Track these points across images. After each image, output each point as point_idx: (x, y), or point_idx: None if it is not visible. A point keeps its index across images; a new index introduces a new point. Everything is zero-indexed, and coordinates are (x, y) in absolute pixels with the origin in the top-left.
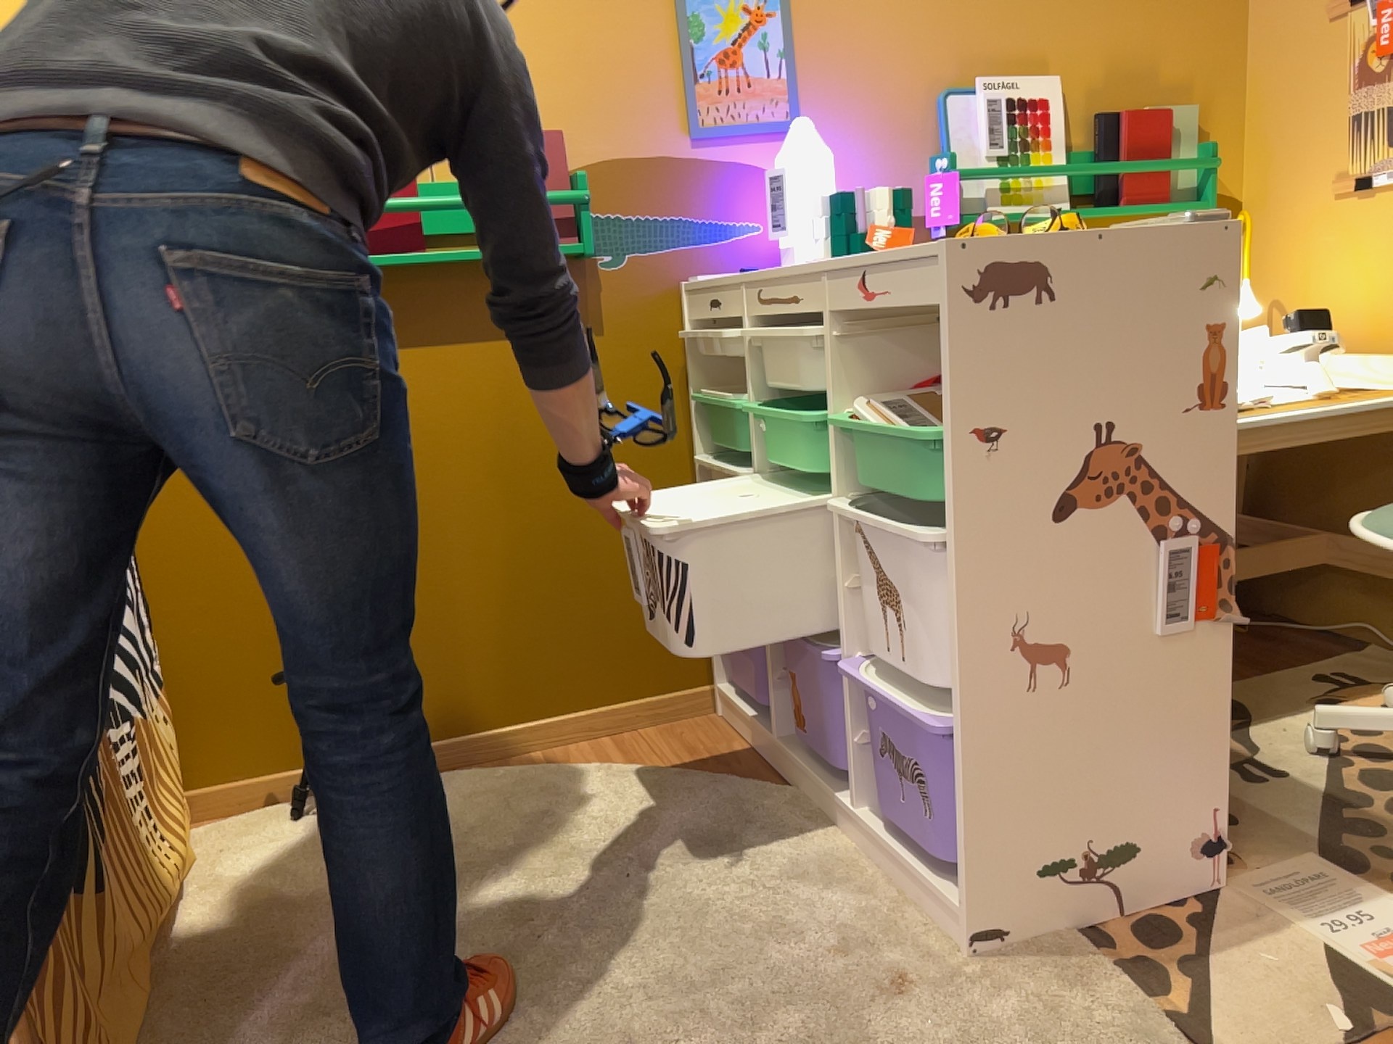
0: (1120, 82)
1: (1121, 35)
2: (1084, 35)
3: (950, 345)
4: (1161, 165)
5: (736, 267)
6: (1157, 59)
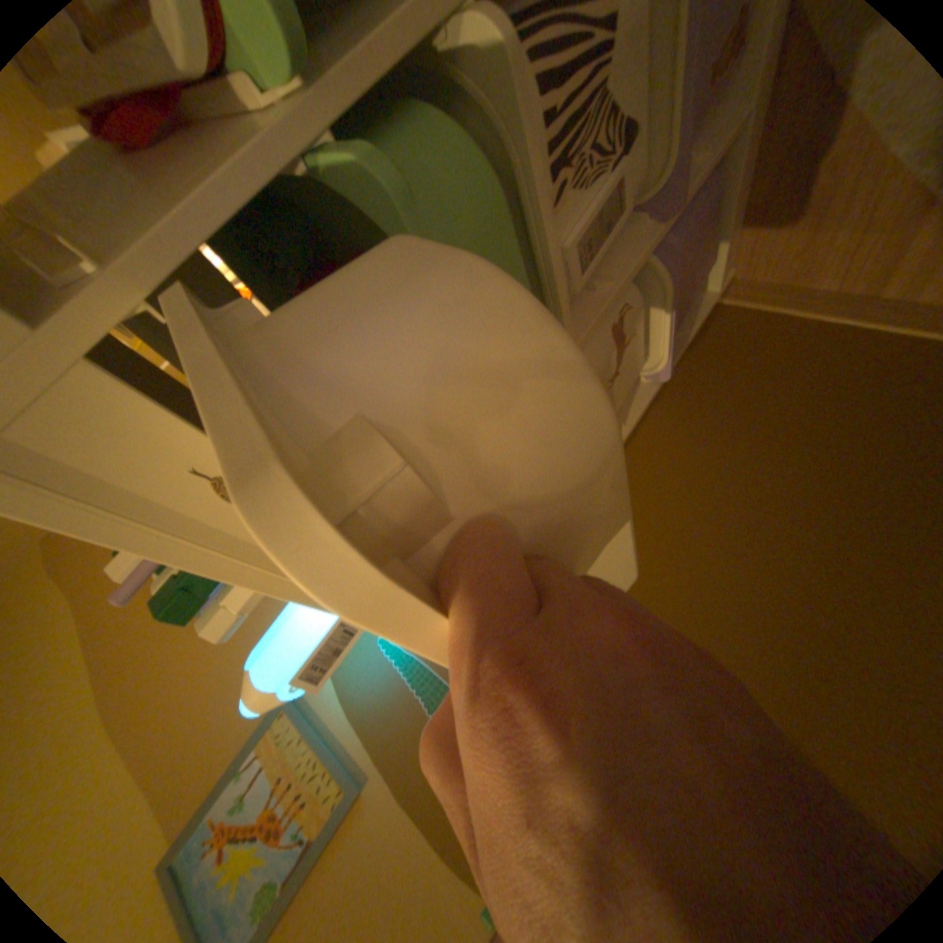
0: None
1: None
2: None
3: None
4: None
5: None
6: None
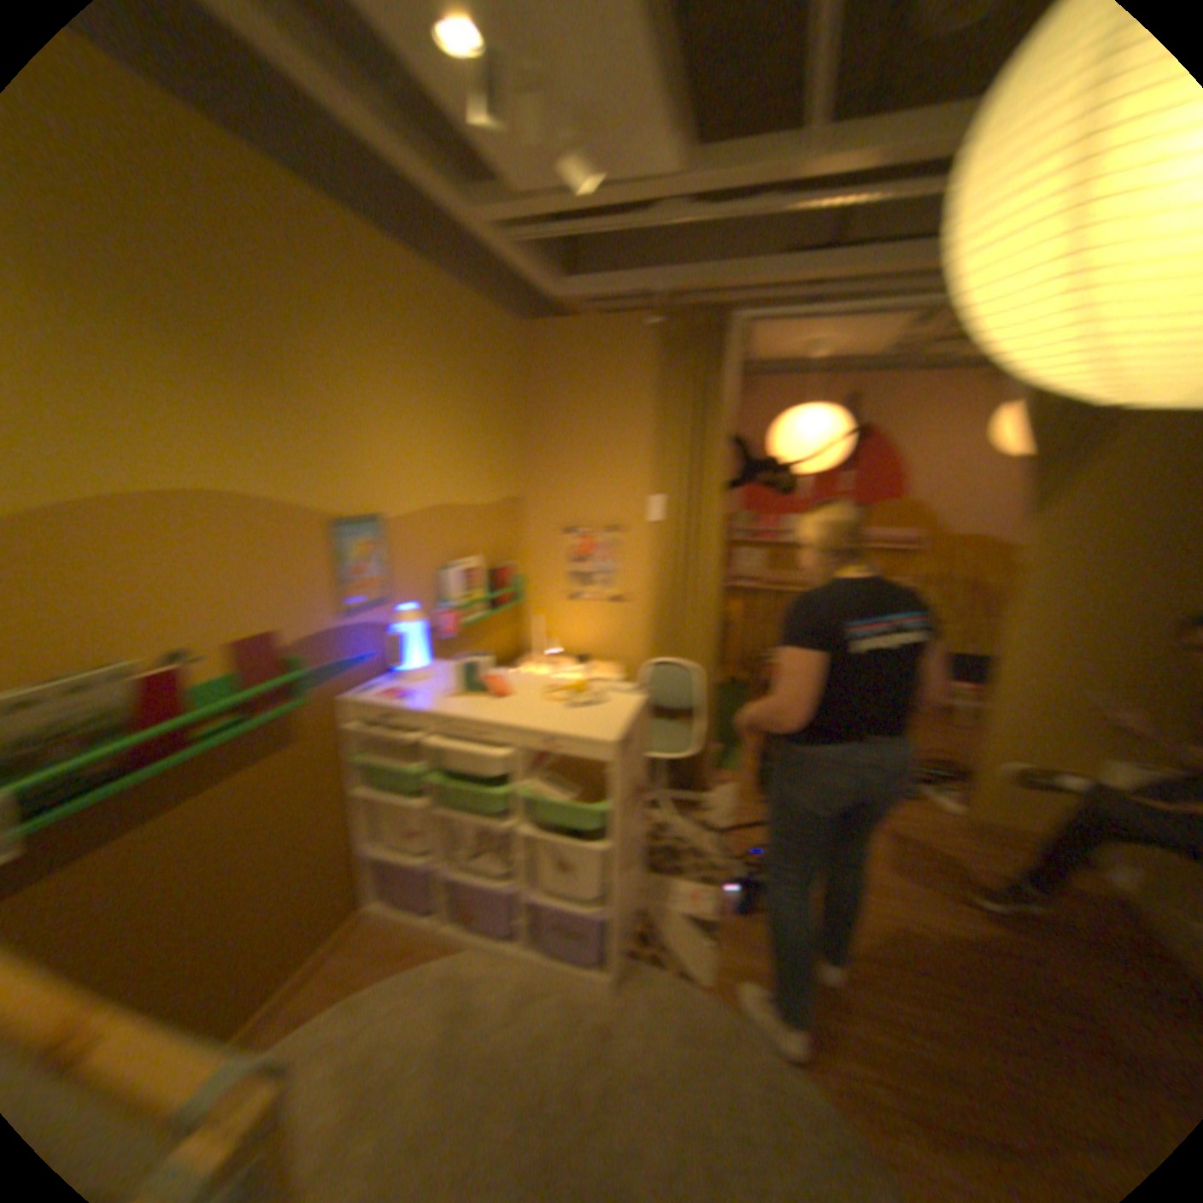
0: (498, 552)
1: (498, 533)
2: (488, 535)
3: (613, 772)
4: (518, 588)
5: (371, 677)
6: (507, 541)
